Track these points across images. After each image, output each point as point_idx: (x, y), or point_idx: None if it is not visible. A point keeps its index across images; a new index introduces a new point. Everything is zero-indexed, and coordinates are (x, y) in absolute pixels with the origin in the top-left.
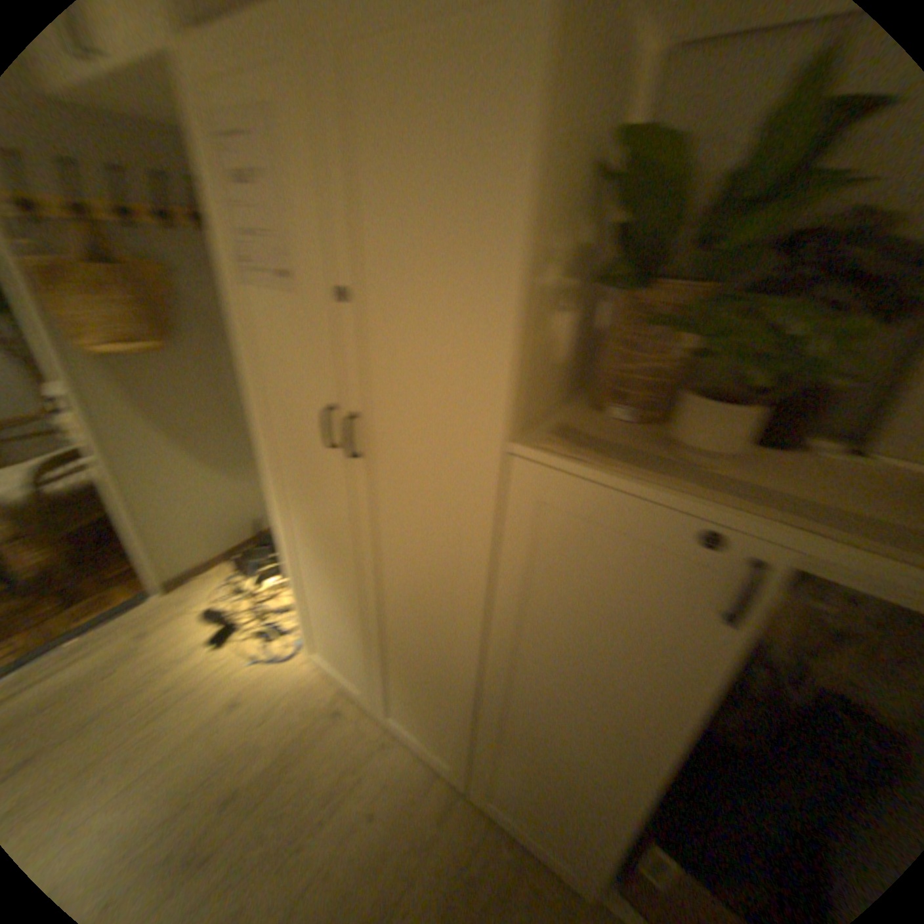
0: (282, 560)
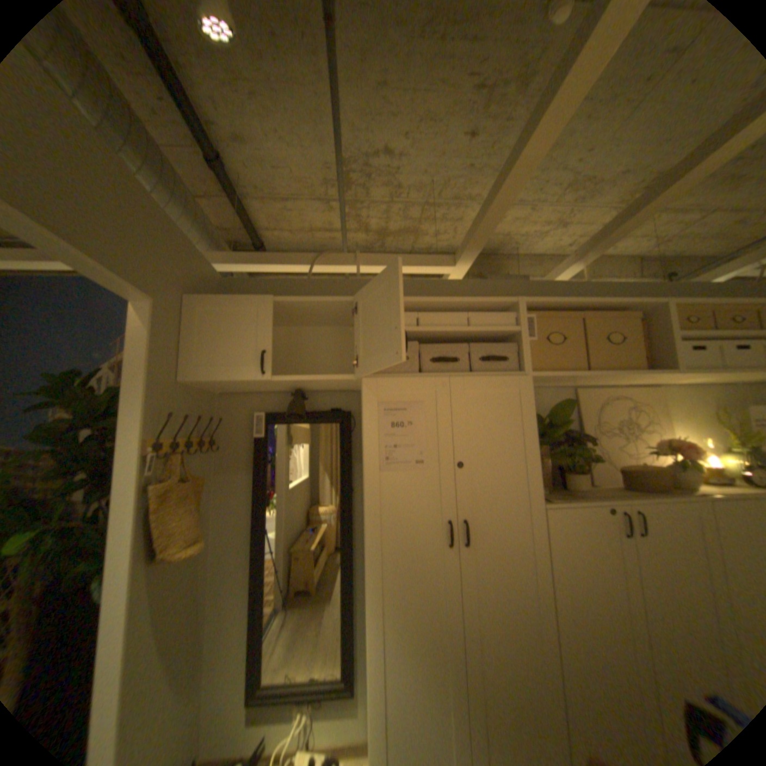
0: (374, 695)
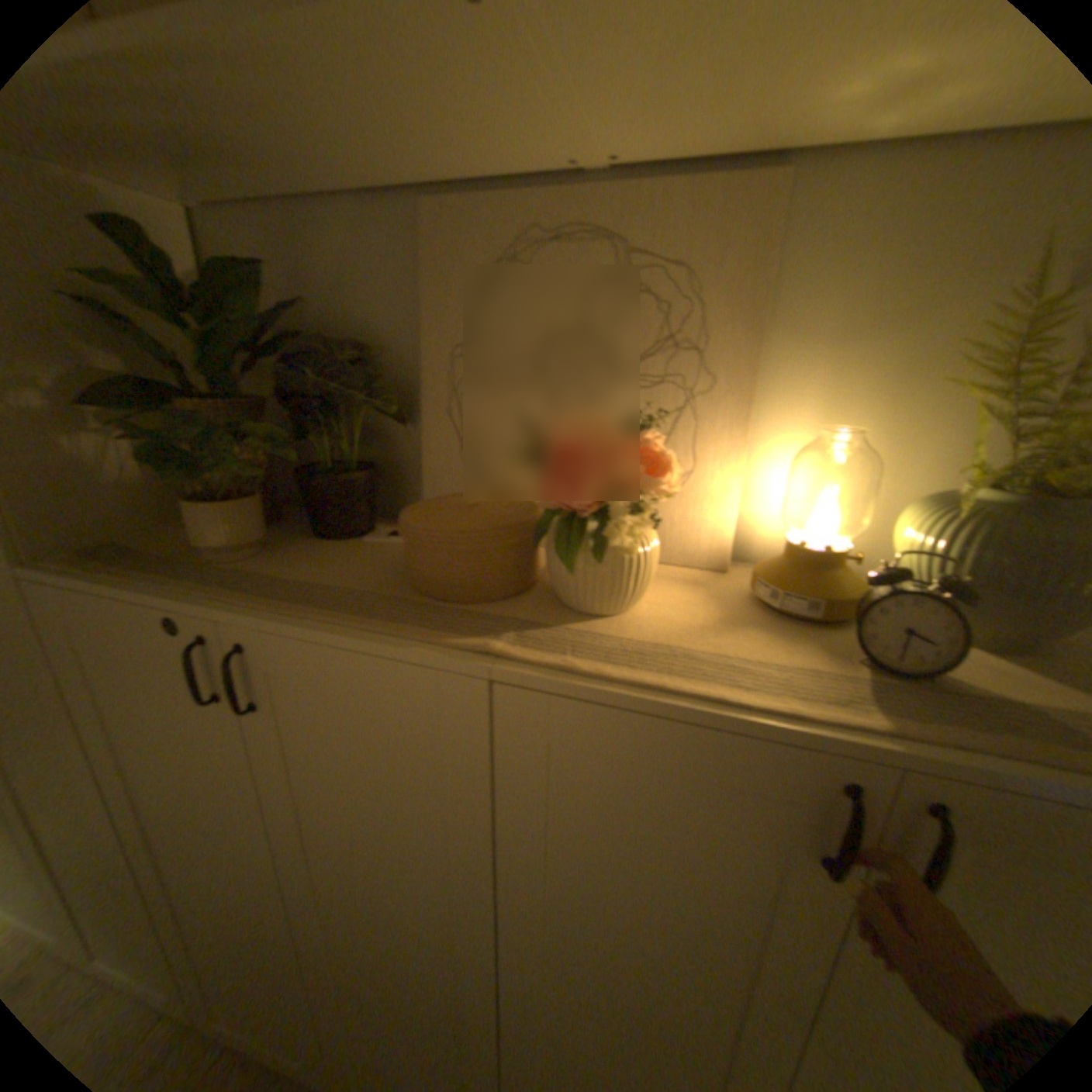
0: None
